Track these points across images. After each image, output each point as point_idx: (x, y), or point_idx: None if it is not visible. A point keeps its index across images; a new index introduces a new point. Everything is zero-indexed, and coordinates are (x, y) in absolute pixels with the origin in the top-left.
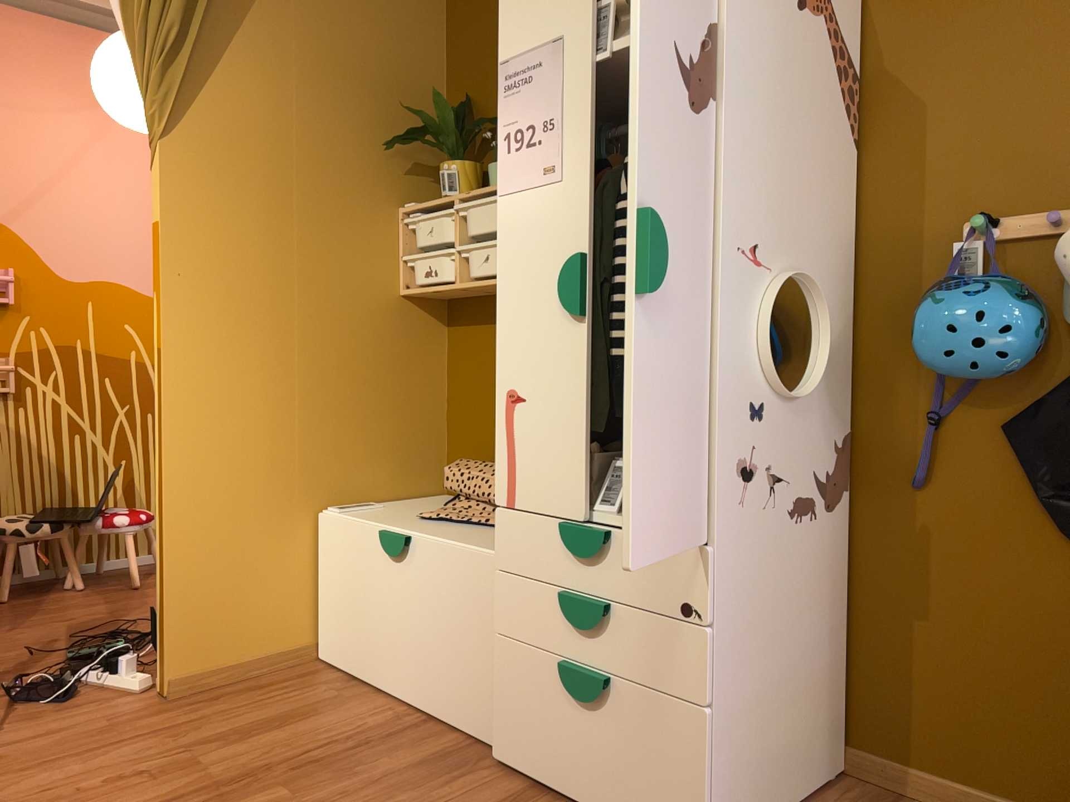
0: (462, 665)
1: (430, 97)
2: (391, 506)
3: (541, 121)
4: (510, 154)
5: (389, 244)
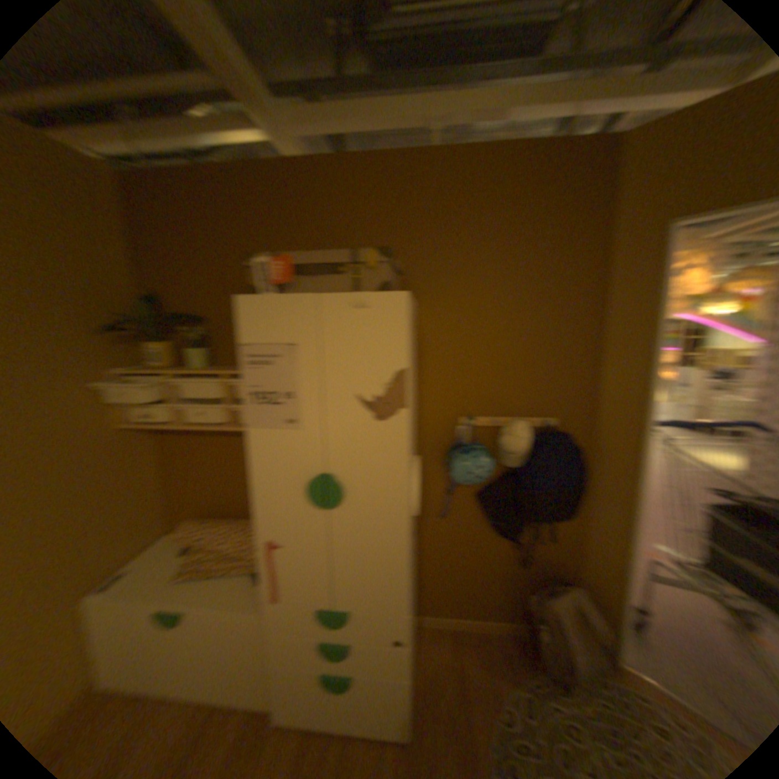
0: (234, 678)
1: (113, 286)
2: (133, 570)
3: (278, 392)
4: (251, 405)
5: (98, 398)
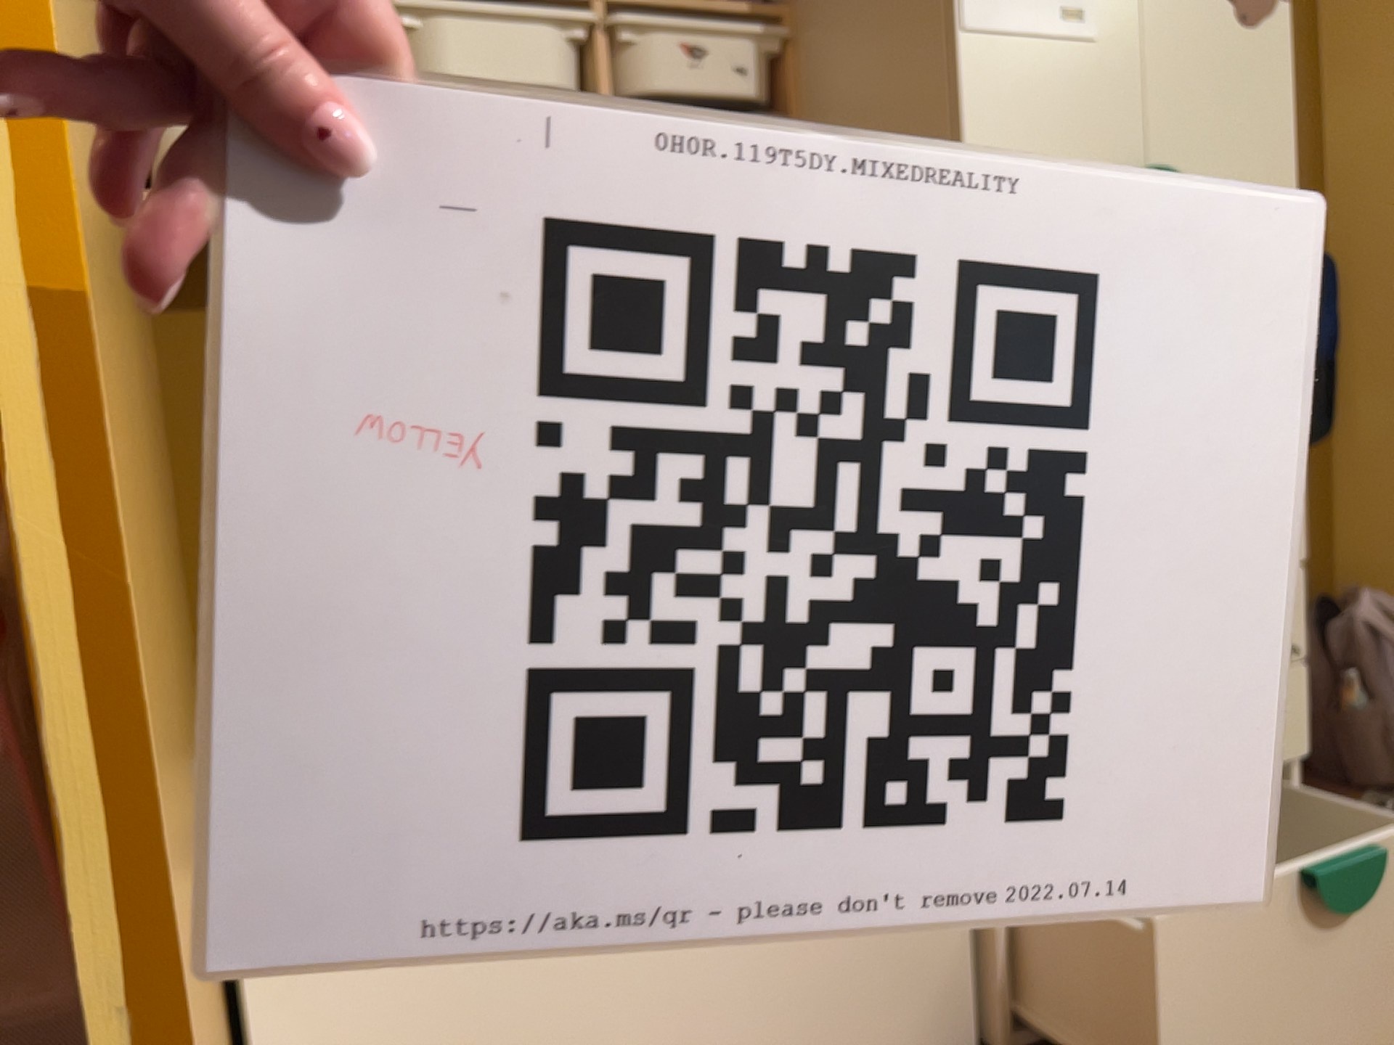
0: (880, 968)
1: None
2: None
3: None
4: None
5: None
